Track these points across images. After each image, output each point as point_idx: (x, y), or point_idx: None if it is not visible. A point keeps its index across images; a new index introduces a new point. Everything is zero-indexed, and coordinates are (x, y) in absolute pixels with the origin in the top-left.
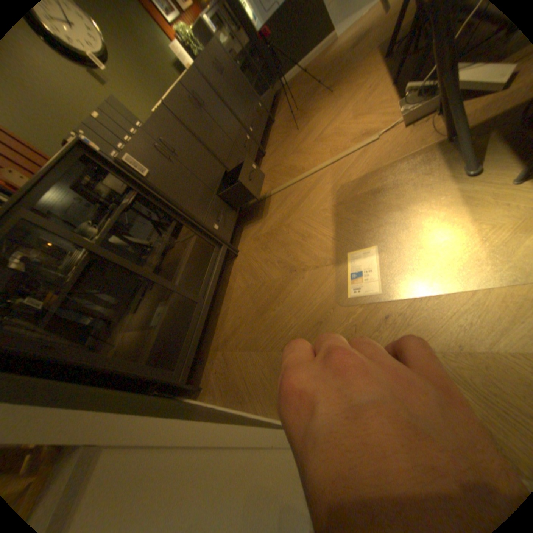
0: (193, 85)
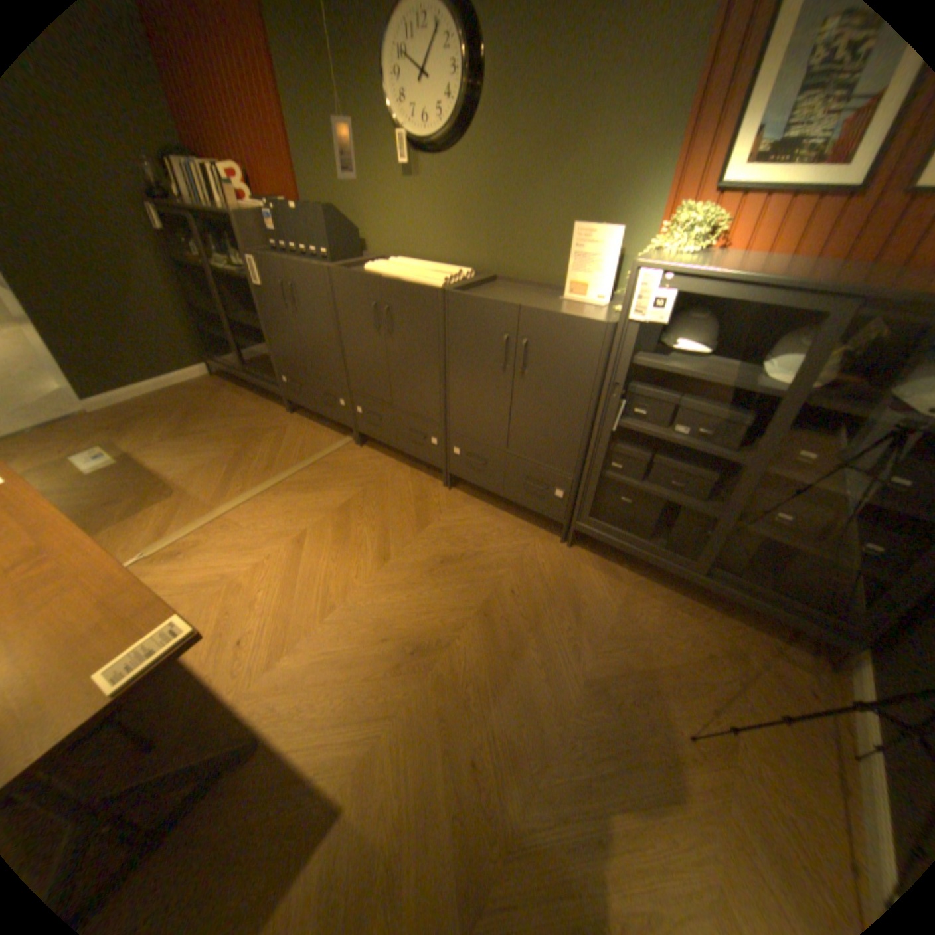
0: (397, 305)
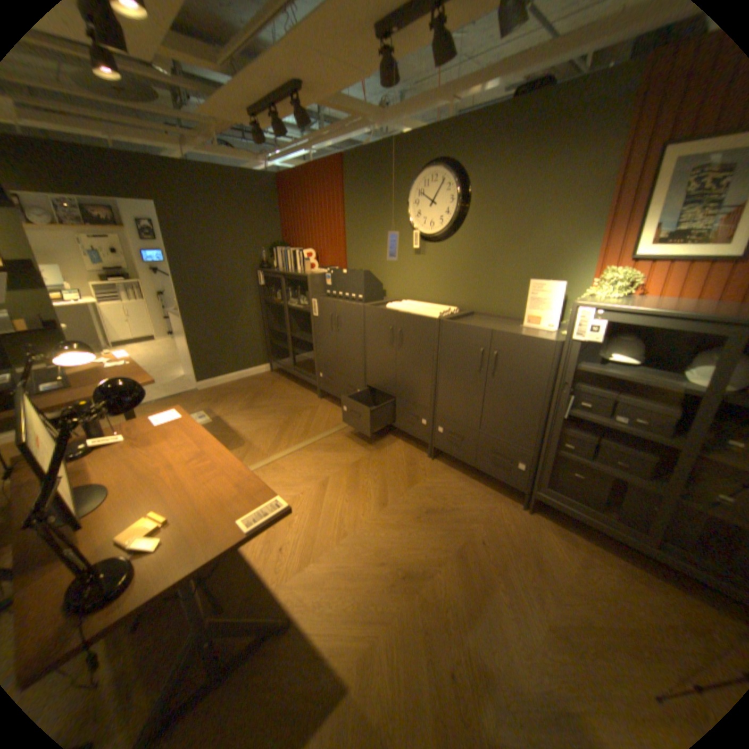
0: (406, 329)
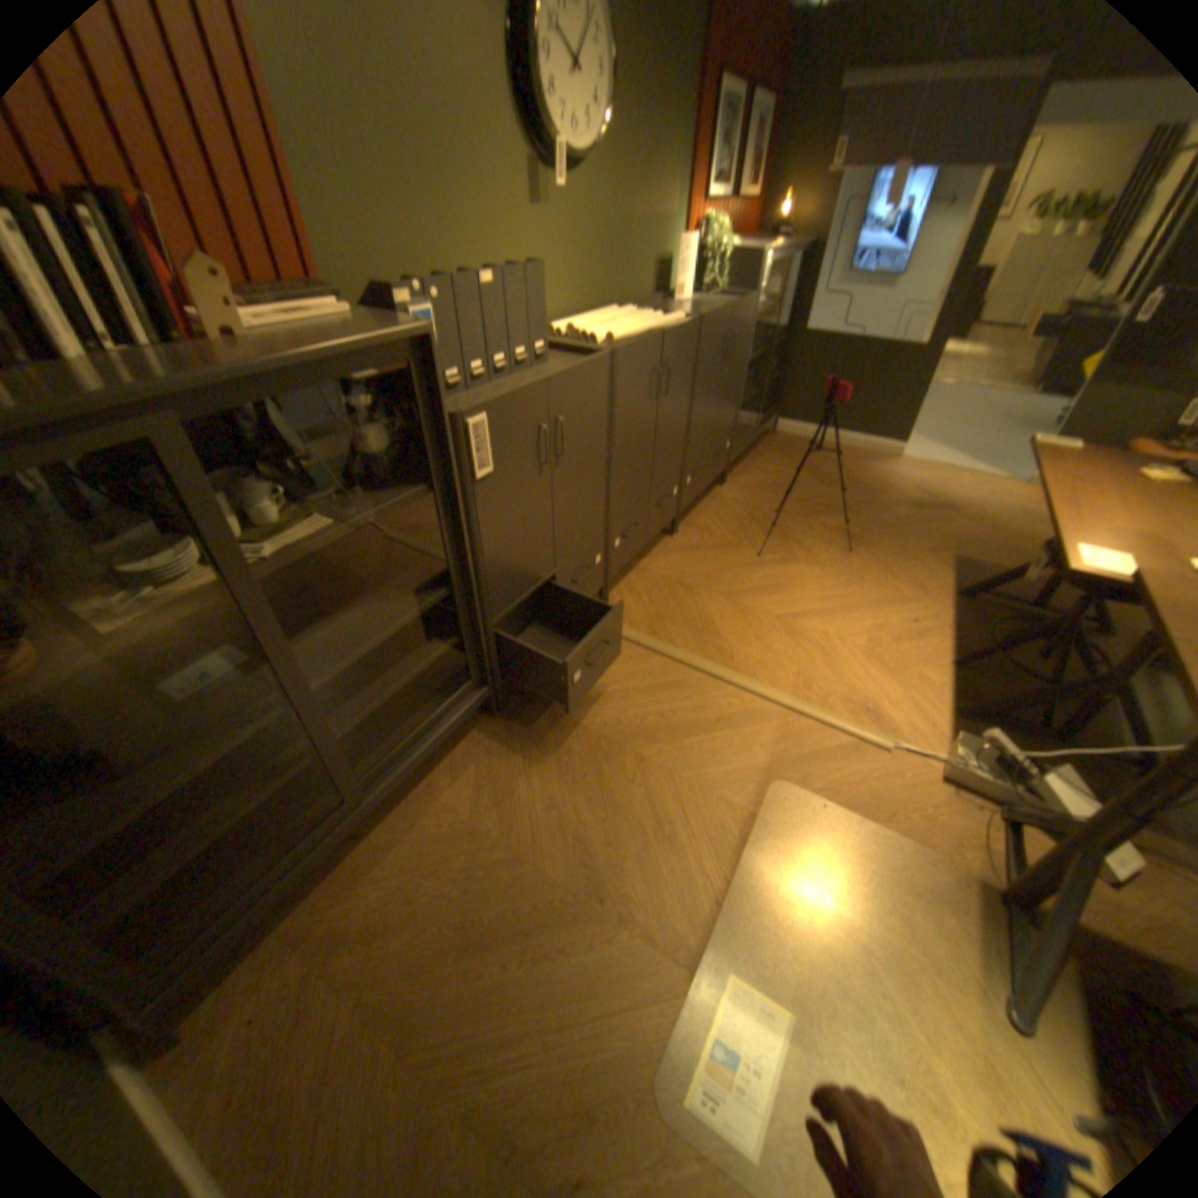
0: (673, 357)
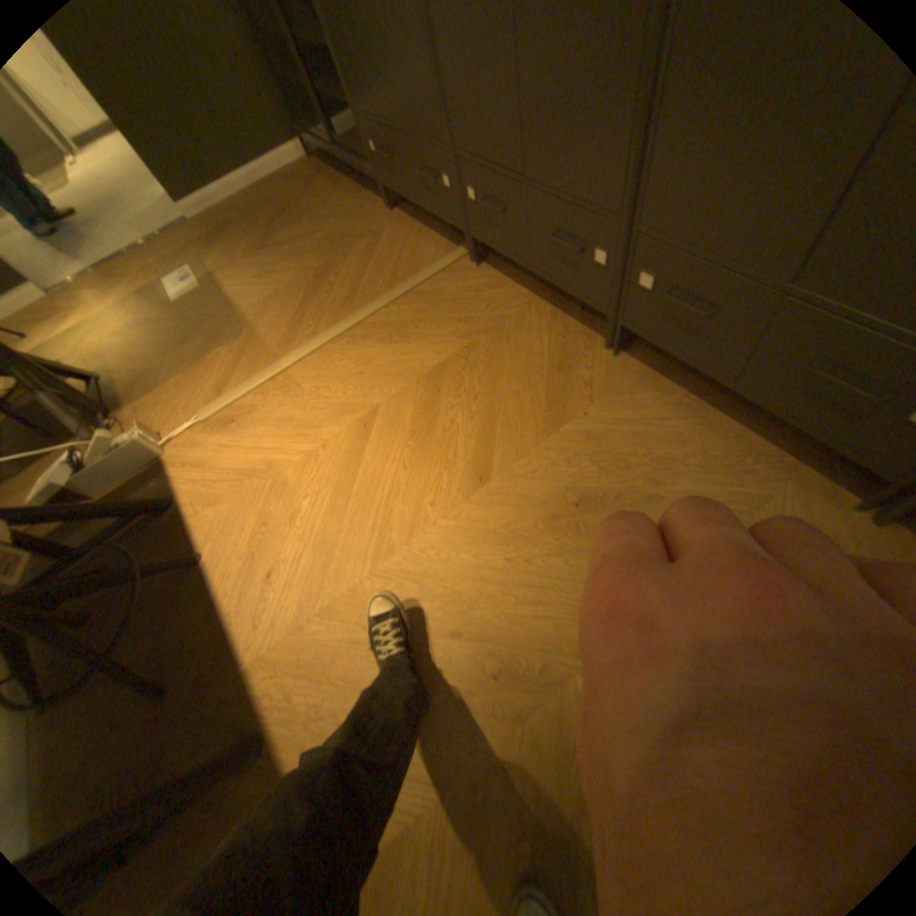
0: None
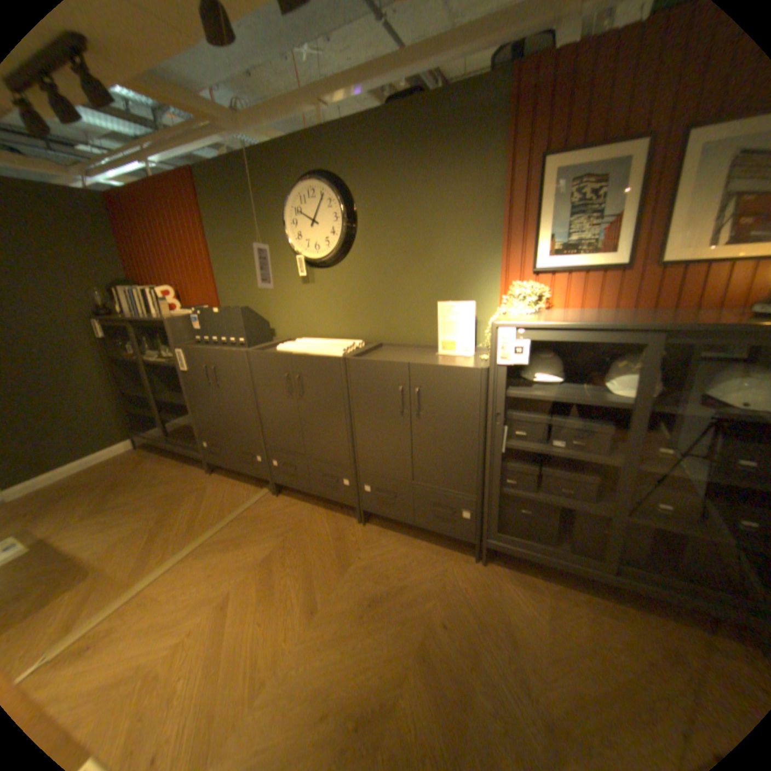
0: (306, 373)
